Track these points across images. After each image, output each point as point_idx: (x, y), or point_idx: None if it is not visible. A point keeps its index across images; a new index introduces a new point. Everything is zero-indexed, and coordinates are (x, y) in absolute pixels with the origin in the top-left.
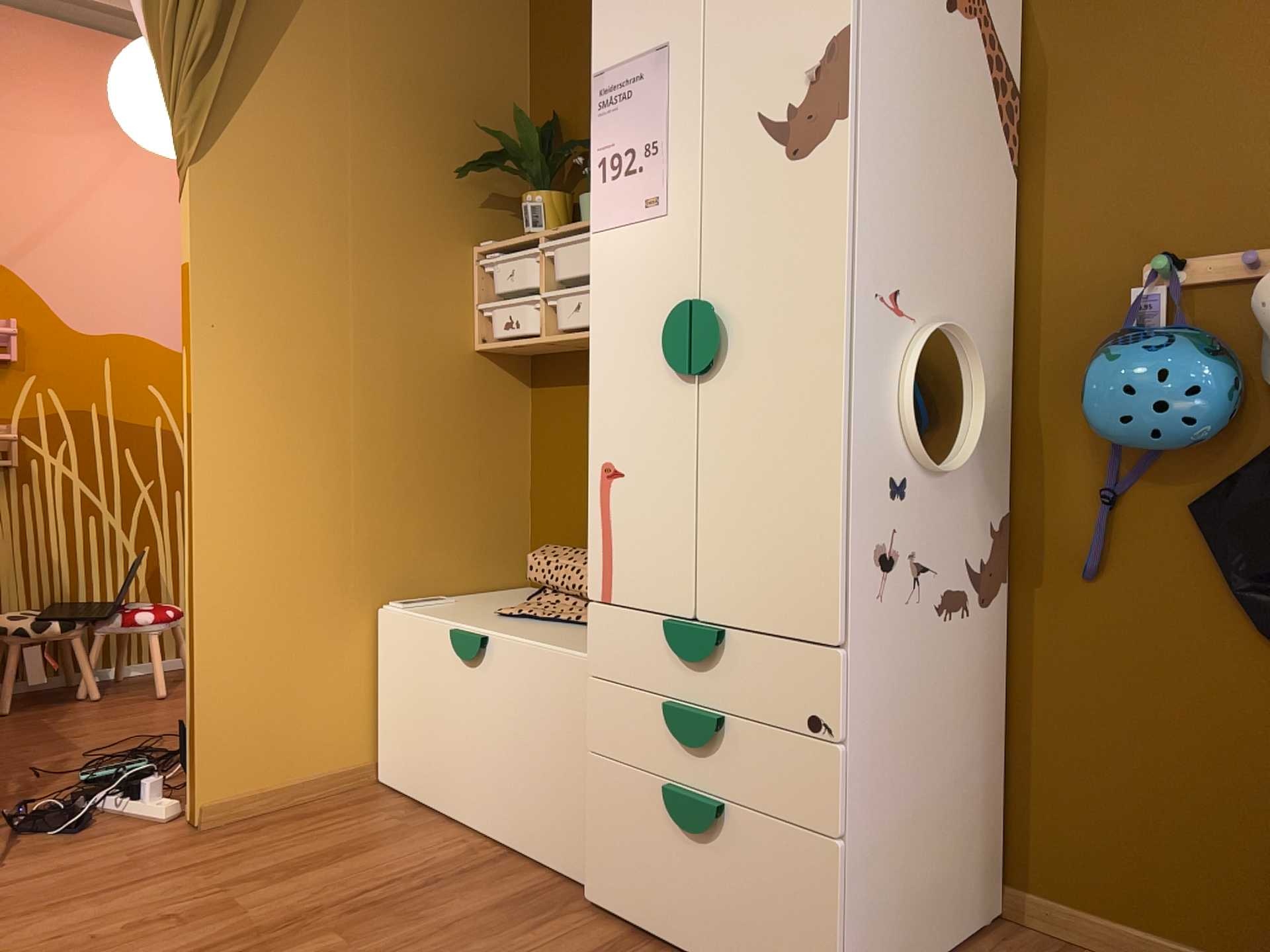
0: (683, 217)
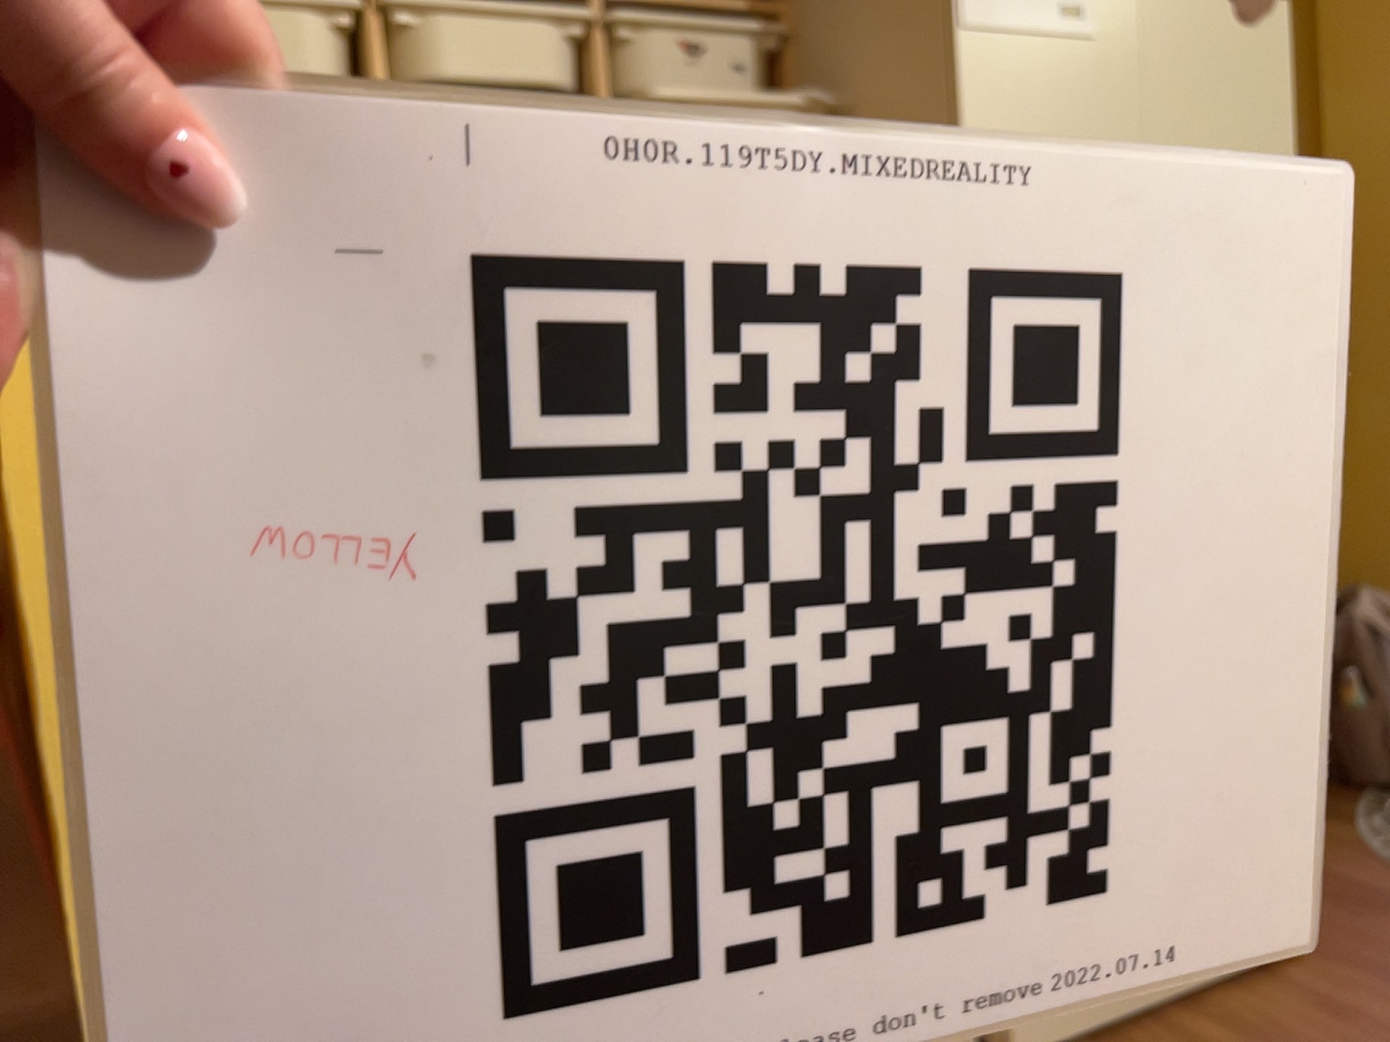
0: (1122, 47)
